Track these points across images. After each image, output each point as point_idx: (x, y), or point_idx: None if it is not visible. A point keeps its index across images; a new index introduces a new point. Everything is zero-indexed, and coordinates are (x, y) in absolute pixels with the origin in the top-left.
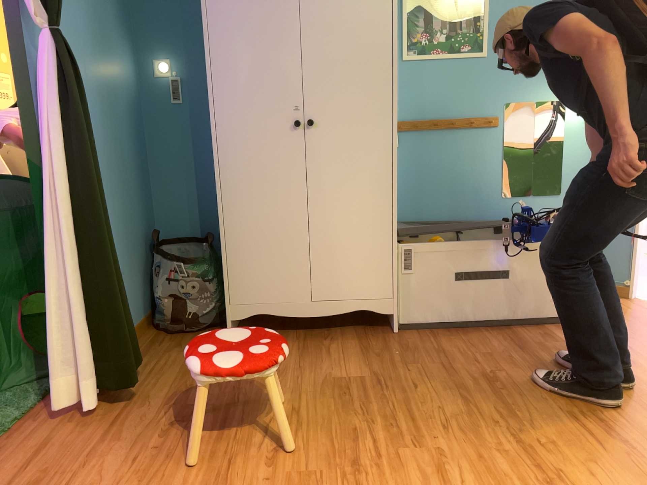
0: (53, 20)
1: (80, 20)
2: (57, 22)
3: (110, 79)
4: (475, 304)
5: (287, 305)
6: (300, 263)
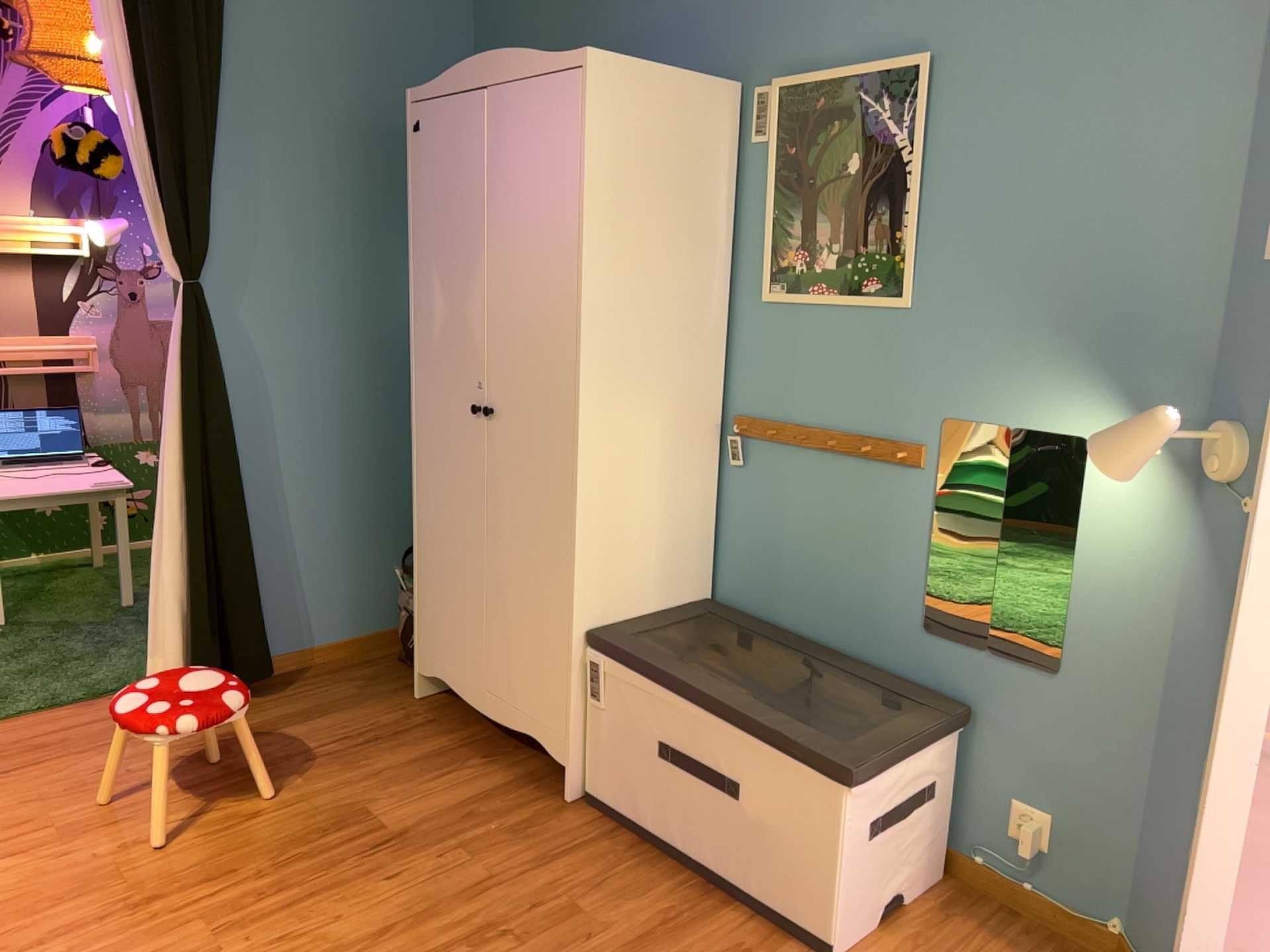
0: (188, 269)
1: (314, 241)
2: (197, 270)
3: (377, 306)
4: (691, 821)
5: (462, 681)
6: (476, 623)
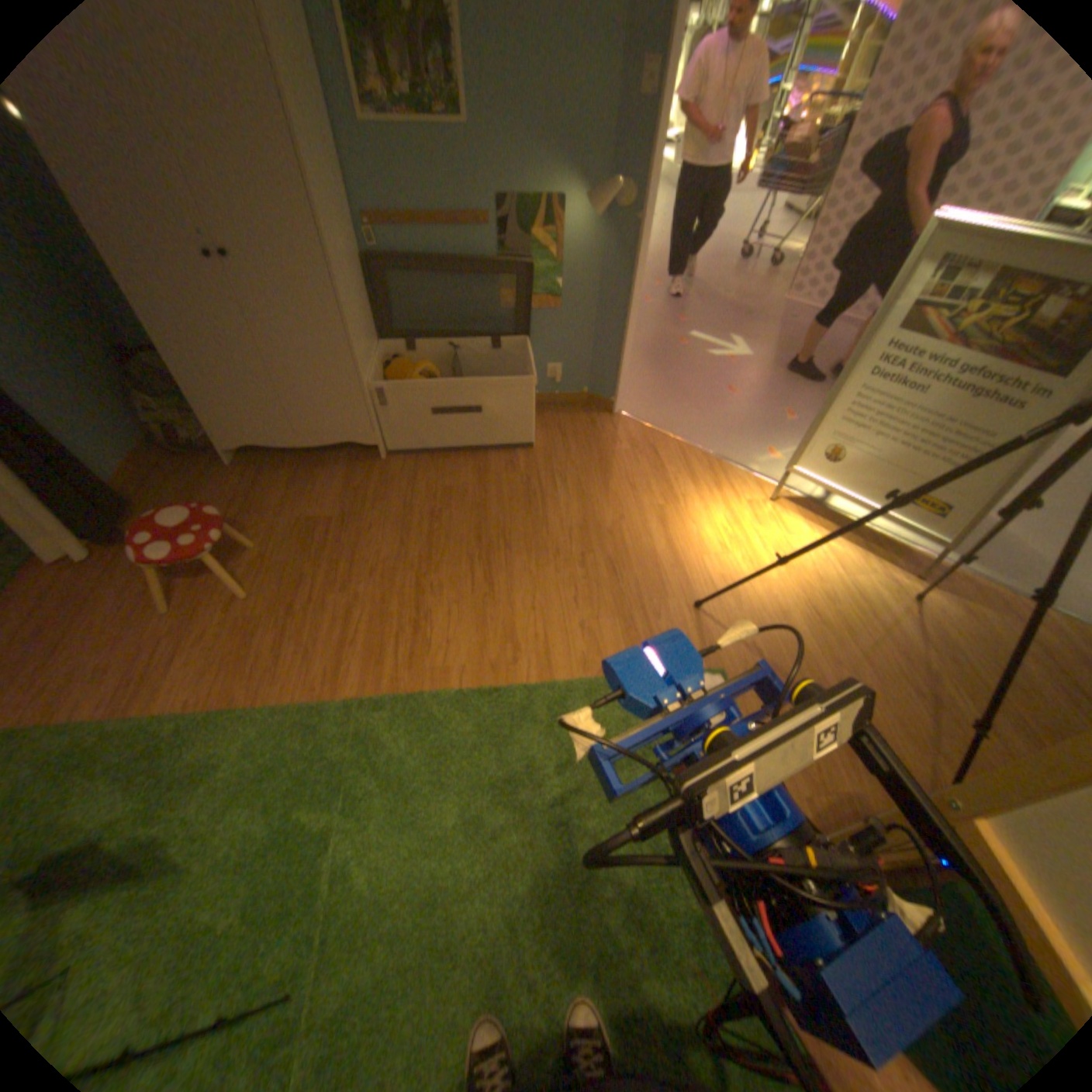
0: None
1: None
2: None
3: None
4: (455, 432)
5: (272, 437)
6: (272, 401)
